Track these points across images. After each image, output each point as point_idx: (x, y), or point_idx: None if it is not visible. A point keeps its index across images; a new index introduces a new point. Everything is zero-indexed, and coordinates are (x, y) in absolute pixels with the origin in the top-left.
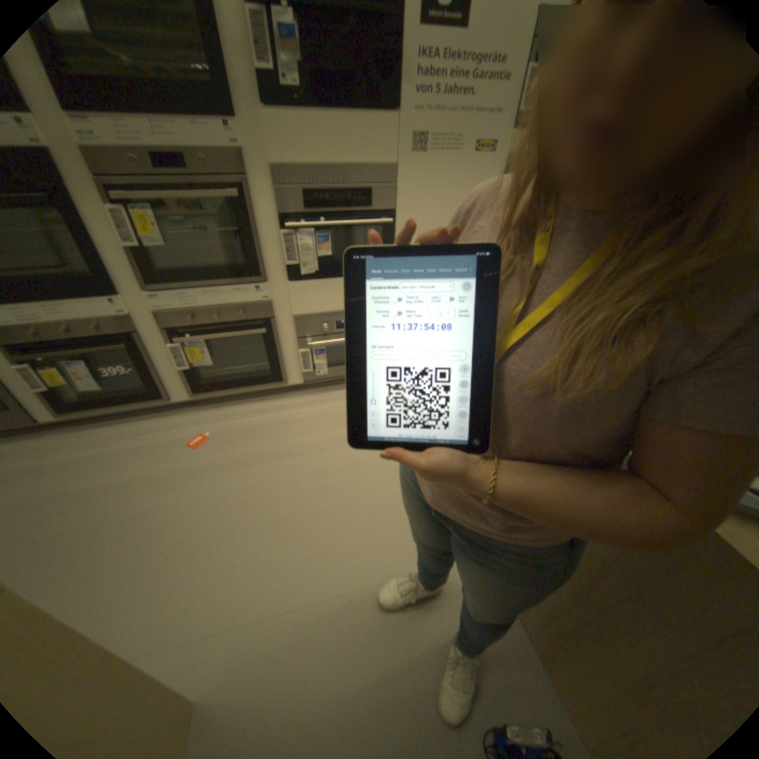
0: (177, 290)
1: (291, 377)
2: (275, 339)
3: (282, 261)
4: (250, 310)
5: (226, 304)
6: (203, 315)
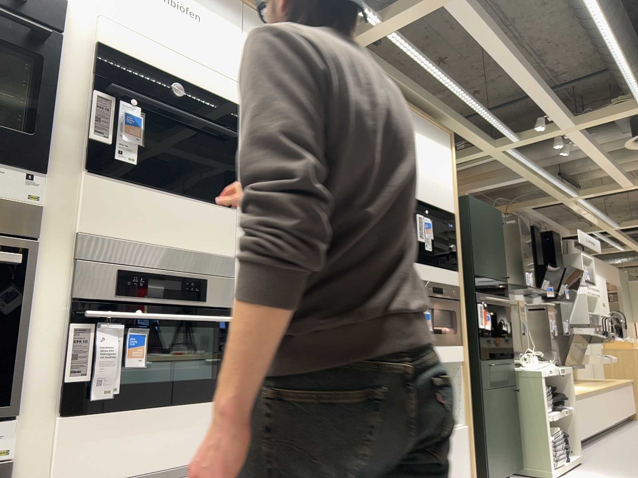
0: None
1: None
2: None
3: (56, 378)
4: None
5: None
6: None
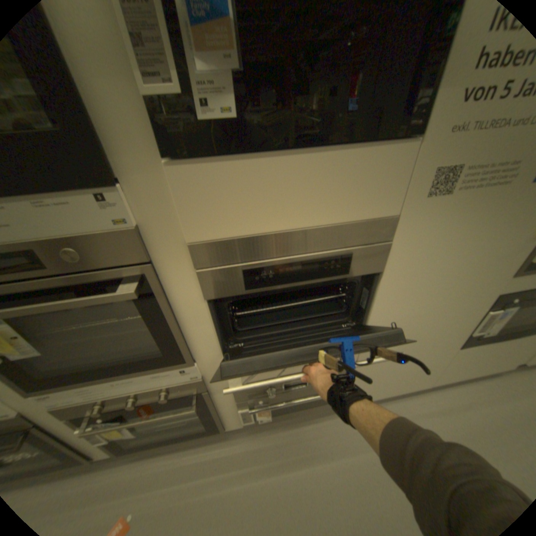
0: (74, 389)
1: (230, 426)
2: (209, 407)
3: (215, 343)
4: (174, 392)
5: (142, 391)
6: (115, 404)
